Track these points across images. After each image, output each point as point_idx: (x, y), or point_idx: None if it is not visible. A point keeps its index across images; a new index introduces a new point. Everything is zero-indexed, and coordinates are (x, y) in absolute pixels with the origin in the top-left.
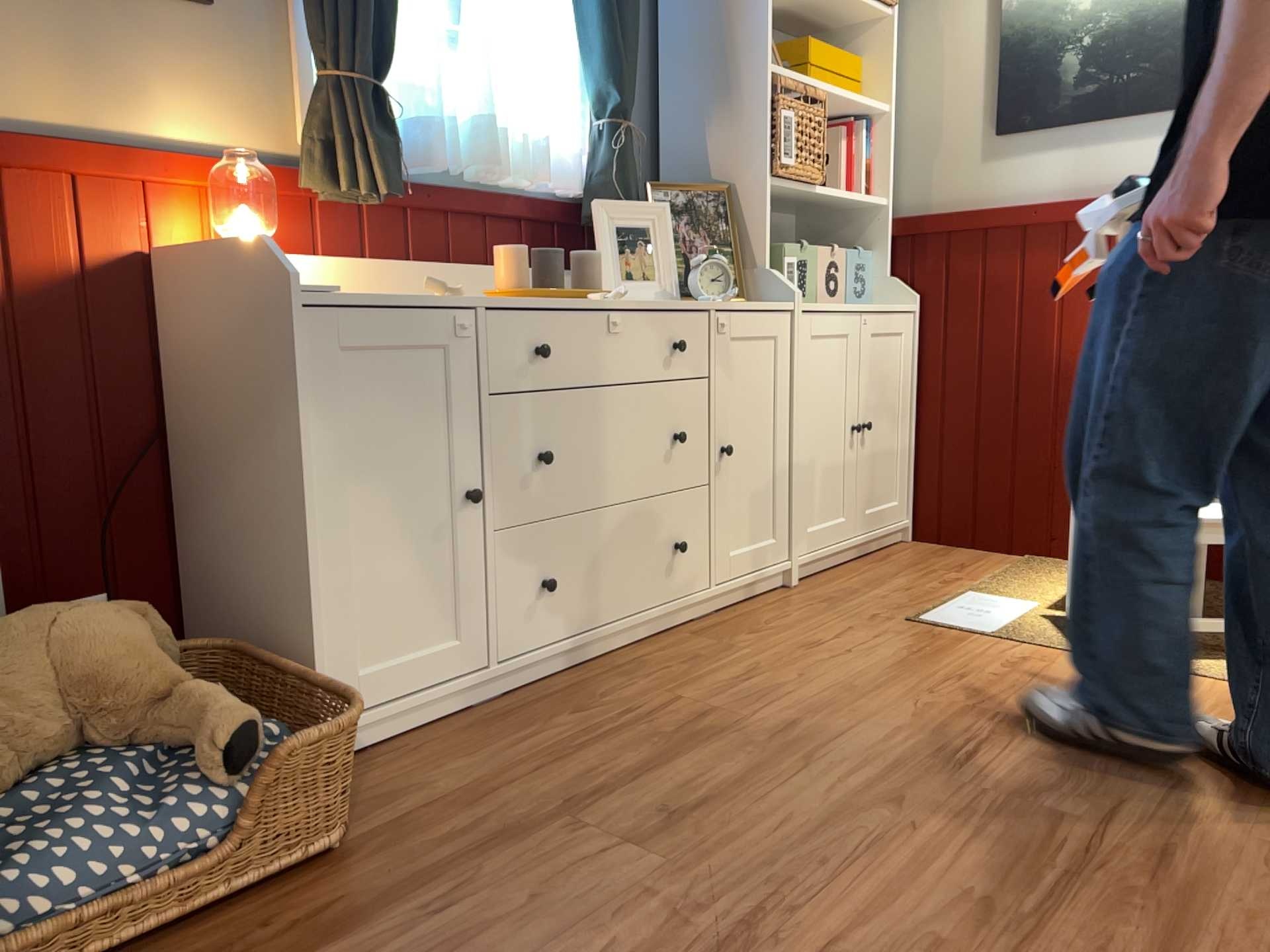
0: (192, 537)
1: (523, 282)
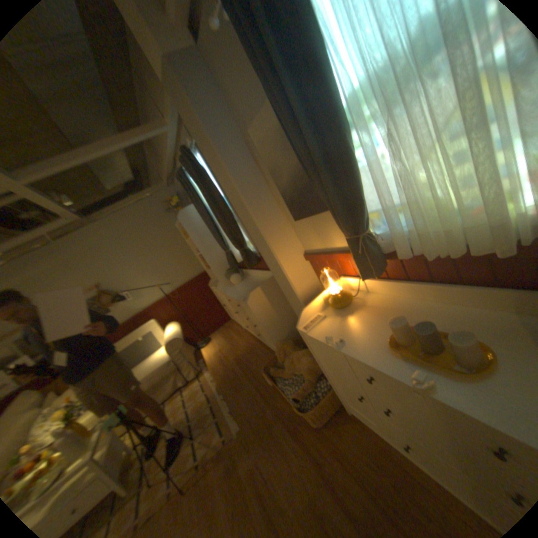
0: None
1: (402, 340)
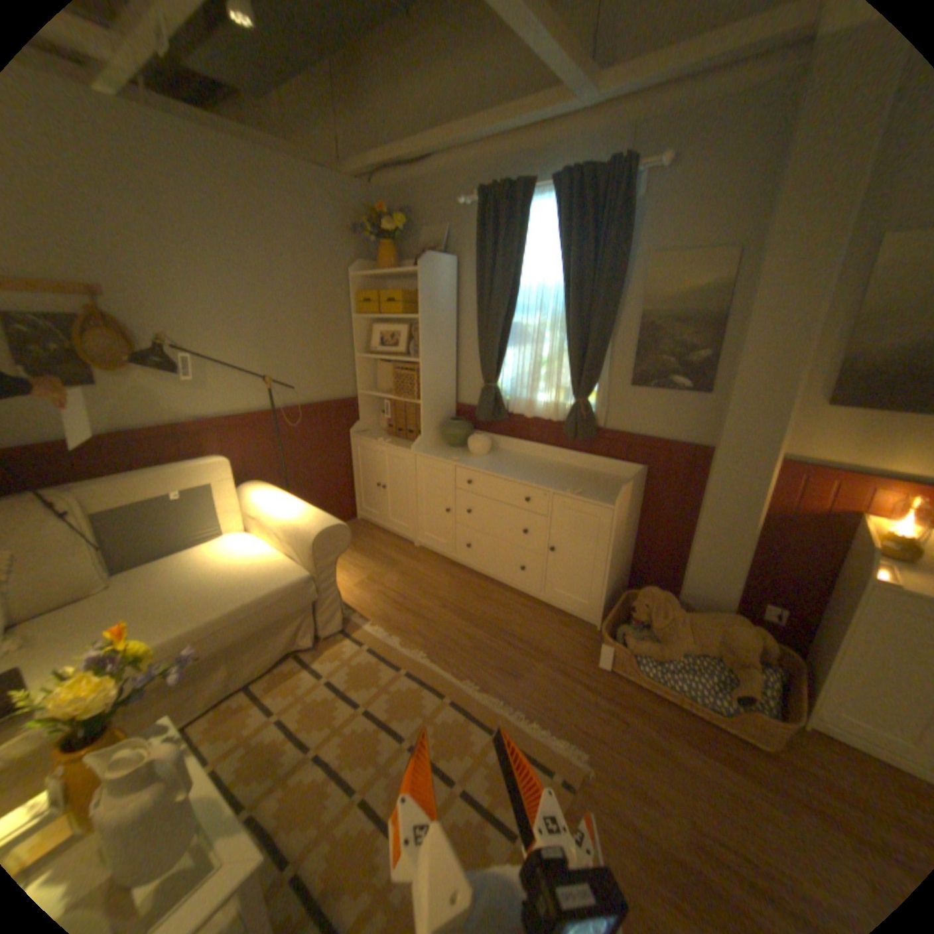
0: (827, 616)
1: None
